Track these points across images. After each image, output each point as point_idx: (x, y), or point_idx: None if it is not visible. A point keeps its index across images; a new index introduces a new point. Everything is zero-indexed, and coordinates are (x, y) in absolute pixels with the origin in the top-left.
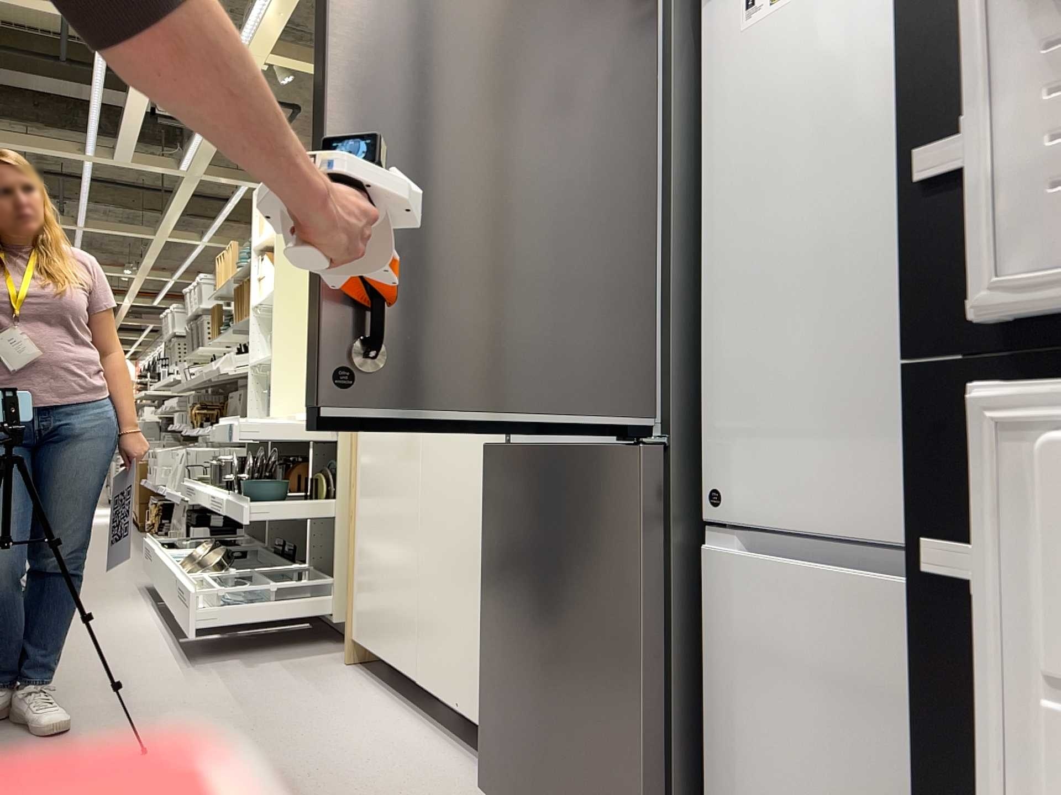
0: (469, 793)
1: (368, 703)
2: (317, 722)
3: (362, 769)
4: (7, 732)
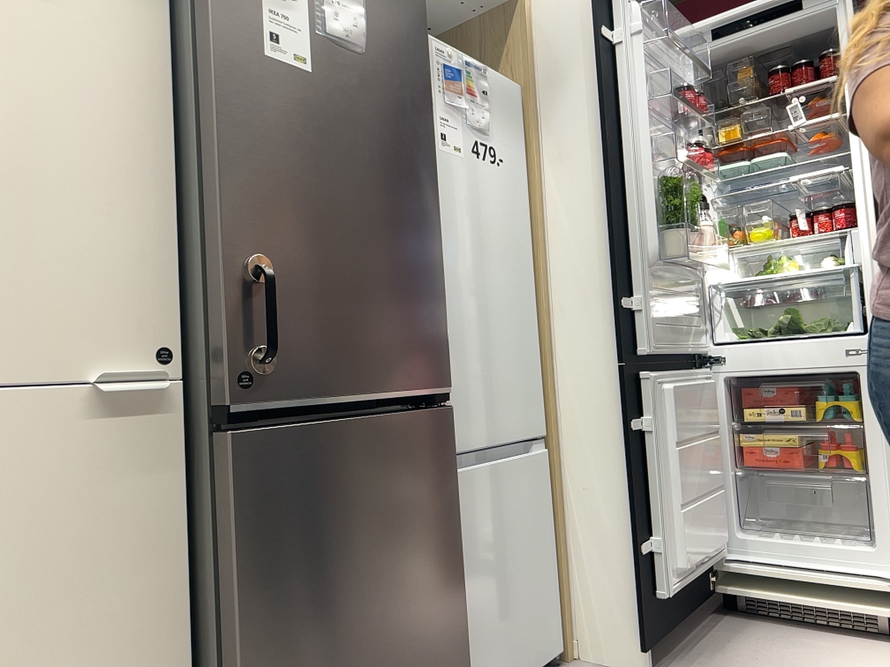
0: None
1: None
2: None
3: None
4: None
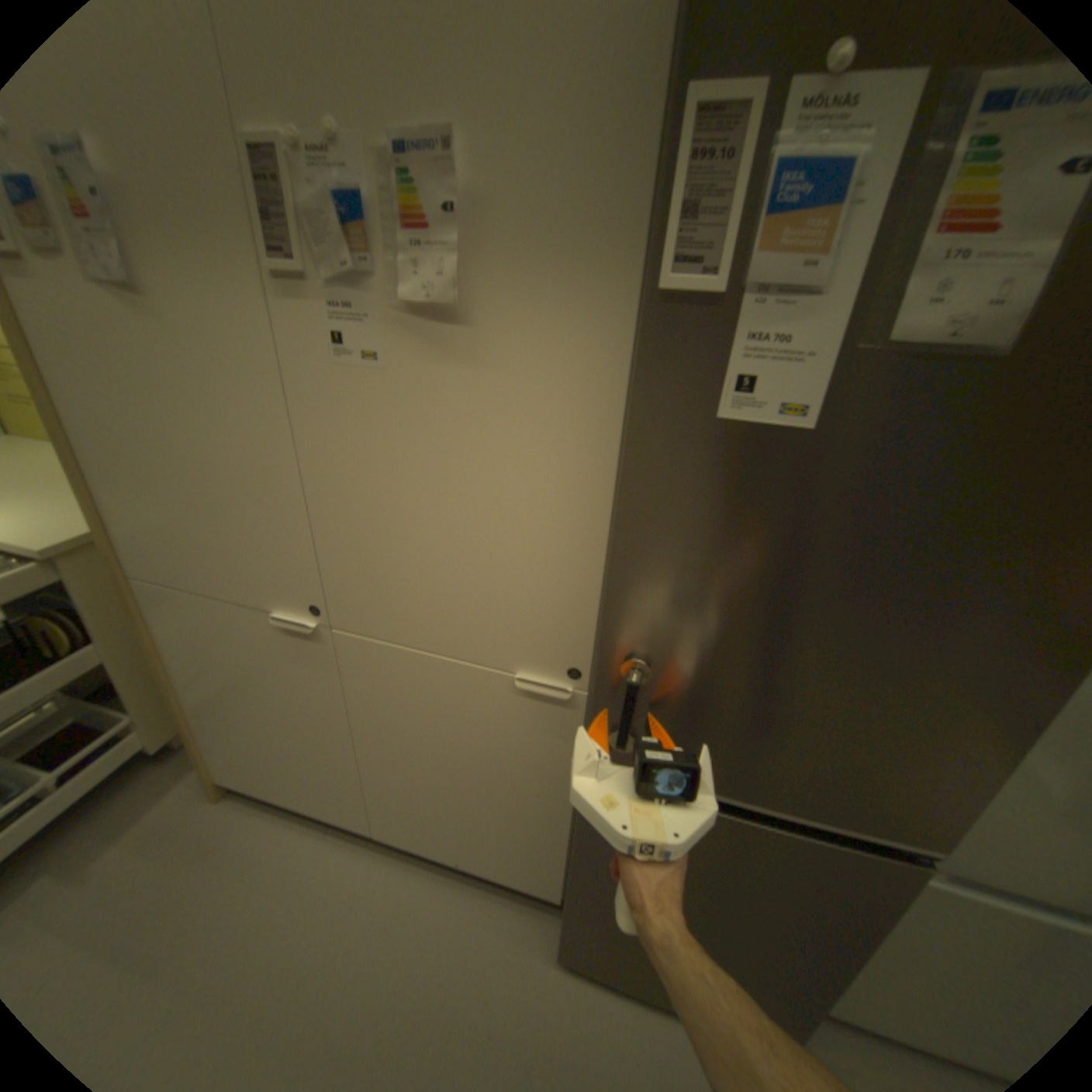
0: (526, 948)
1: (306, 861)
2: (285, 938)
3: (411, 989)
4: None
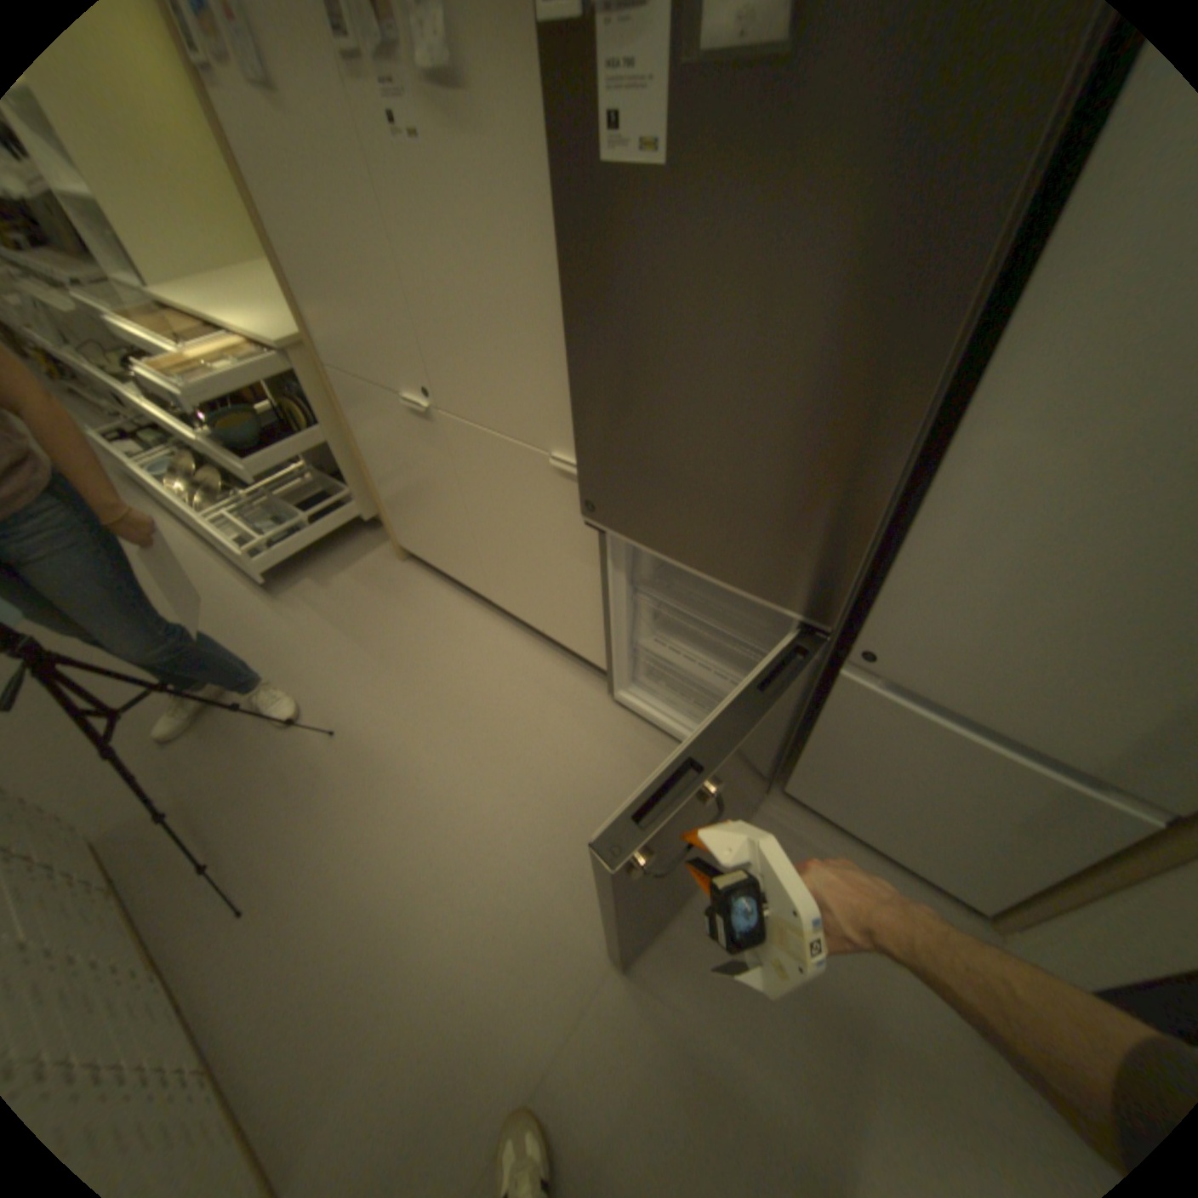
0: (583, 696)
1: (452, 609)
2: (430, 646)
3: (499, 693)
4: (191, 739)
